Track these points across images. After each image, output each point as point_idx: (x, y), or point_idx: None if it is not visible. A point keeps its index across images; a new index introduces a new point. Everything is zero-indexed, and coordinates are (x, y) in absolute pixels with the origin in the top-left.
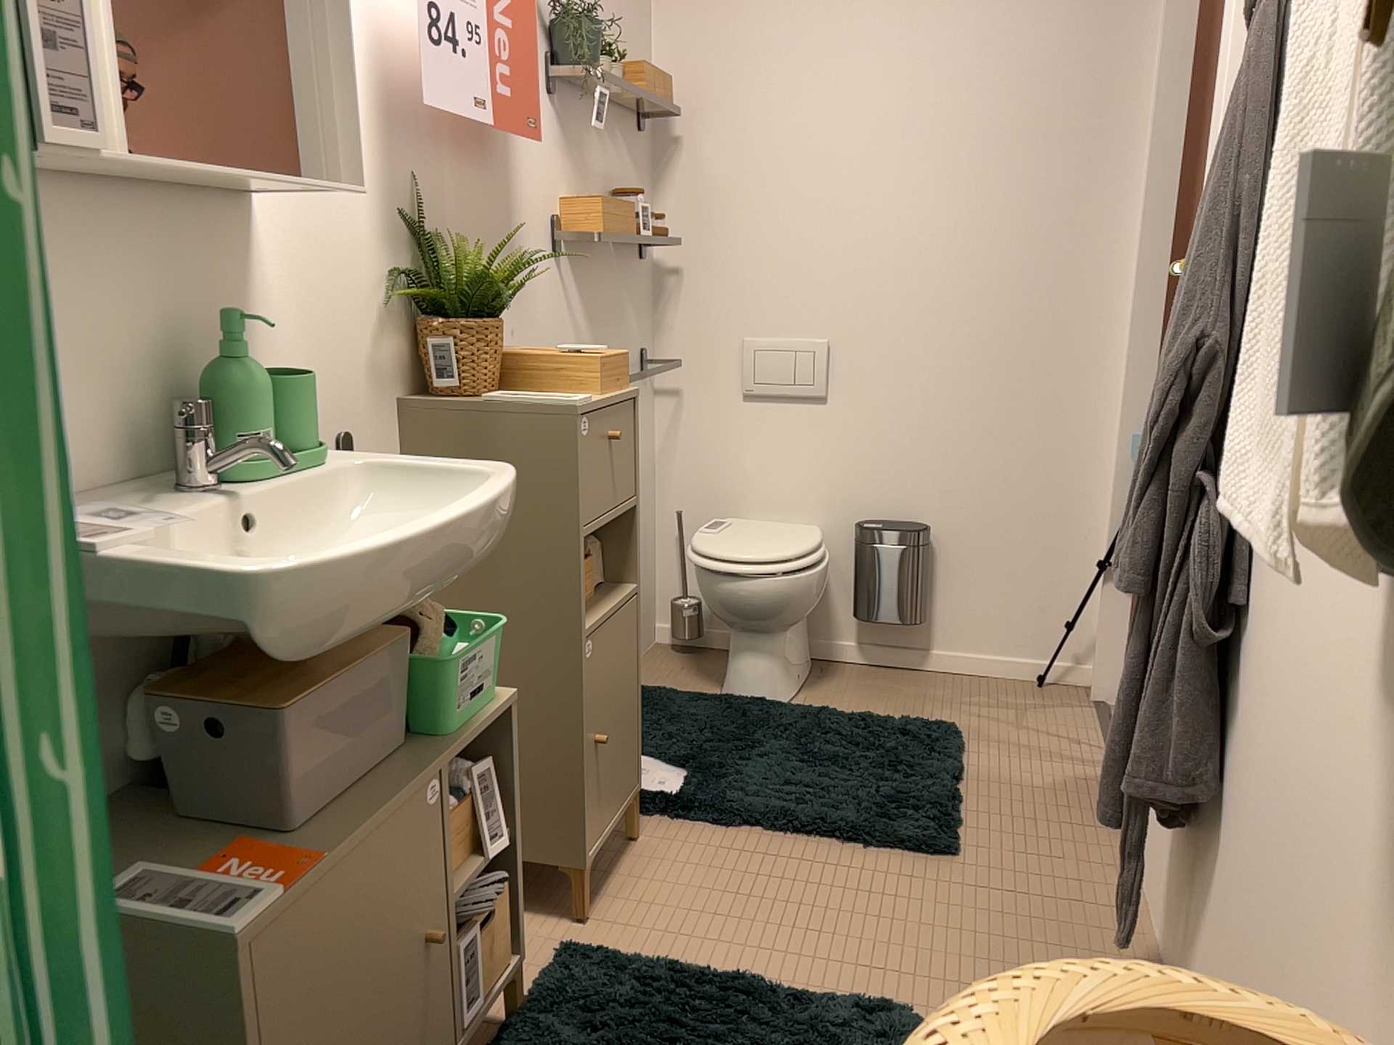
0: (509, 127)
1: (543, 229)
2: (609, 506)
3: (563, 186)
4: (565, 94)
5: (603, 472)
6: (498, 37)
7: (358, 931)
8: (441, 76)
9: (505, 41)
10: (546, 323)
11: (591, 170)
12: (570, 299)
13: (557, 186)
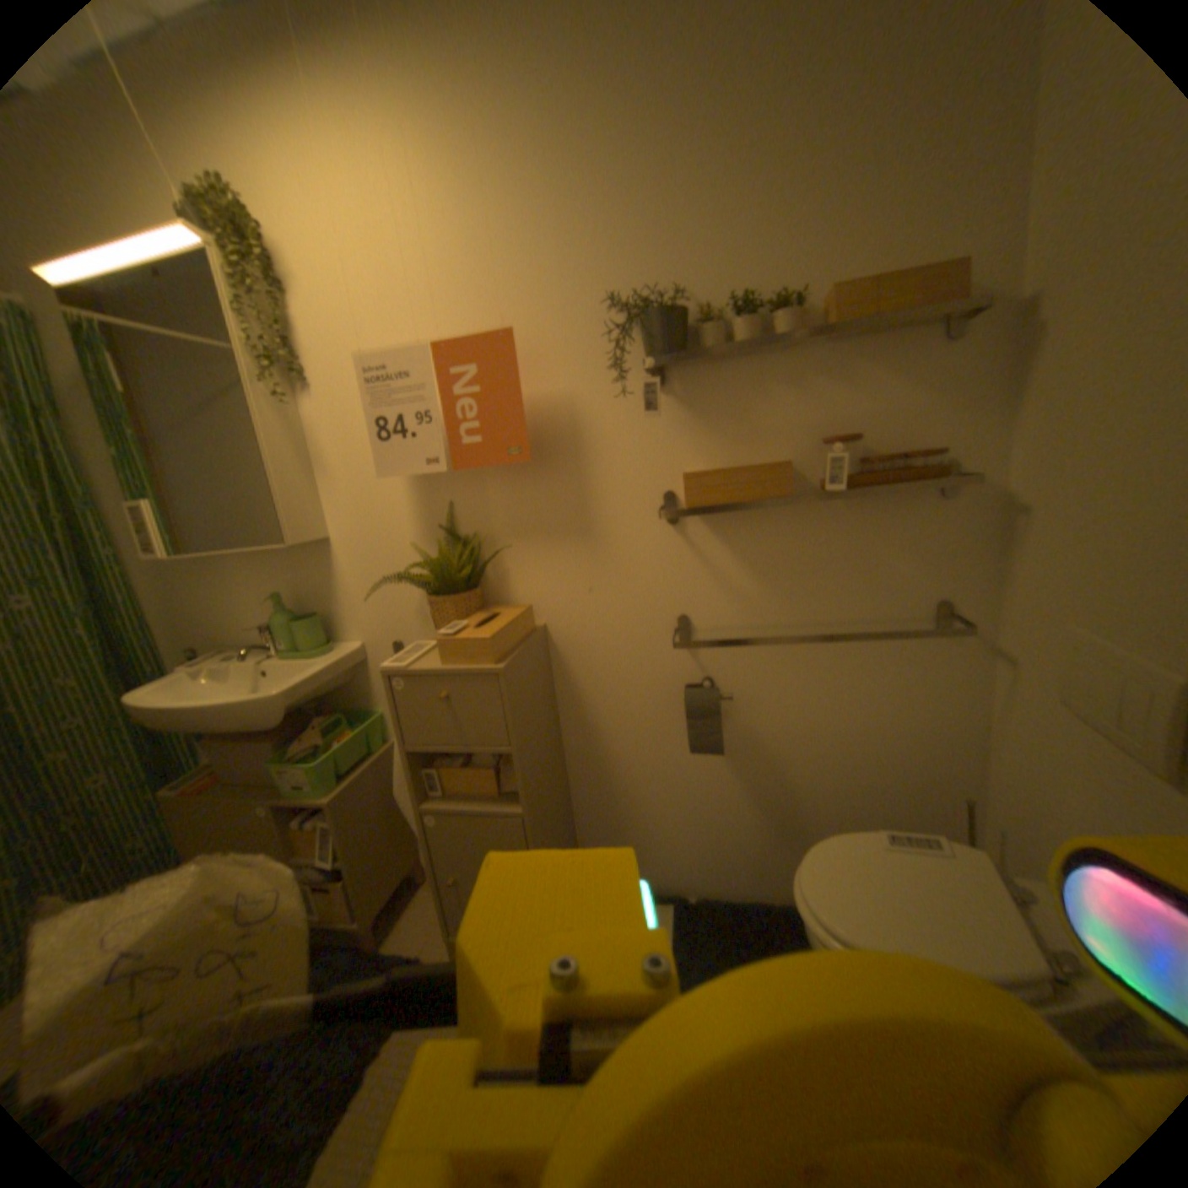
0: (476, 460)
1: (644, 502)
2: (451, 741)
3: (688, 456)
4: (693, 367)
5: (436, 717)
6: (456, 400)
7: (219, 830)
8: (389, 454)
9: (466, 399)
10: (651, 578)
11: (765, 424)
12: (706, 555)
13: (674, 458)
